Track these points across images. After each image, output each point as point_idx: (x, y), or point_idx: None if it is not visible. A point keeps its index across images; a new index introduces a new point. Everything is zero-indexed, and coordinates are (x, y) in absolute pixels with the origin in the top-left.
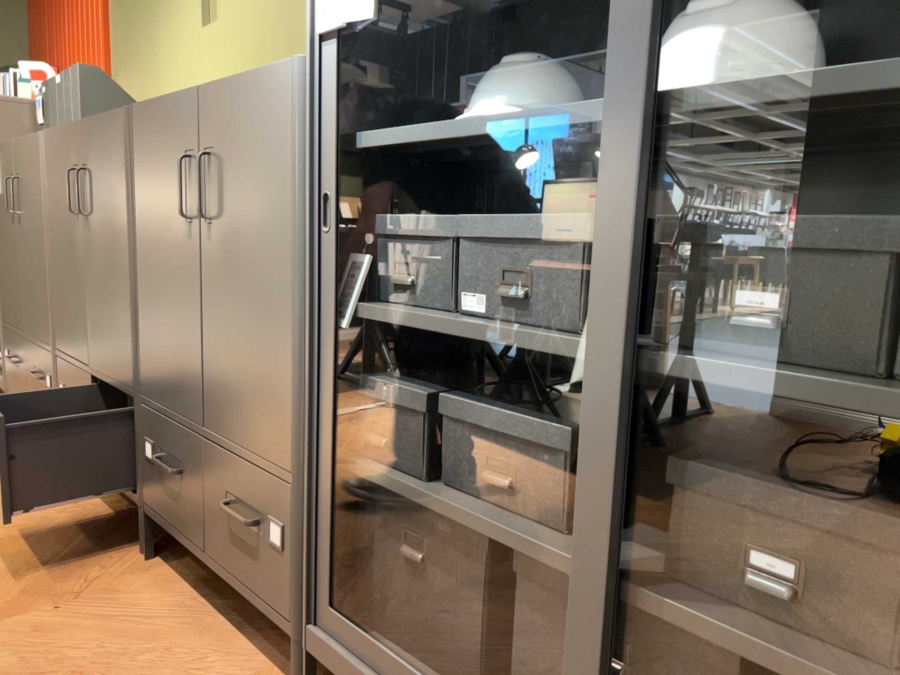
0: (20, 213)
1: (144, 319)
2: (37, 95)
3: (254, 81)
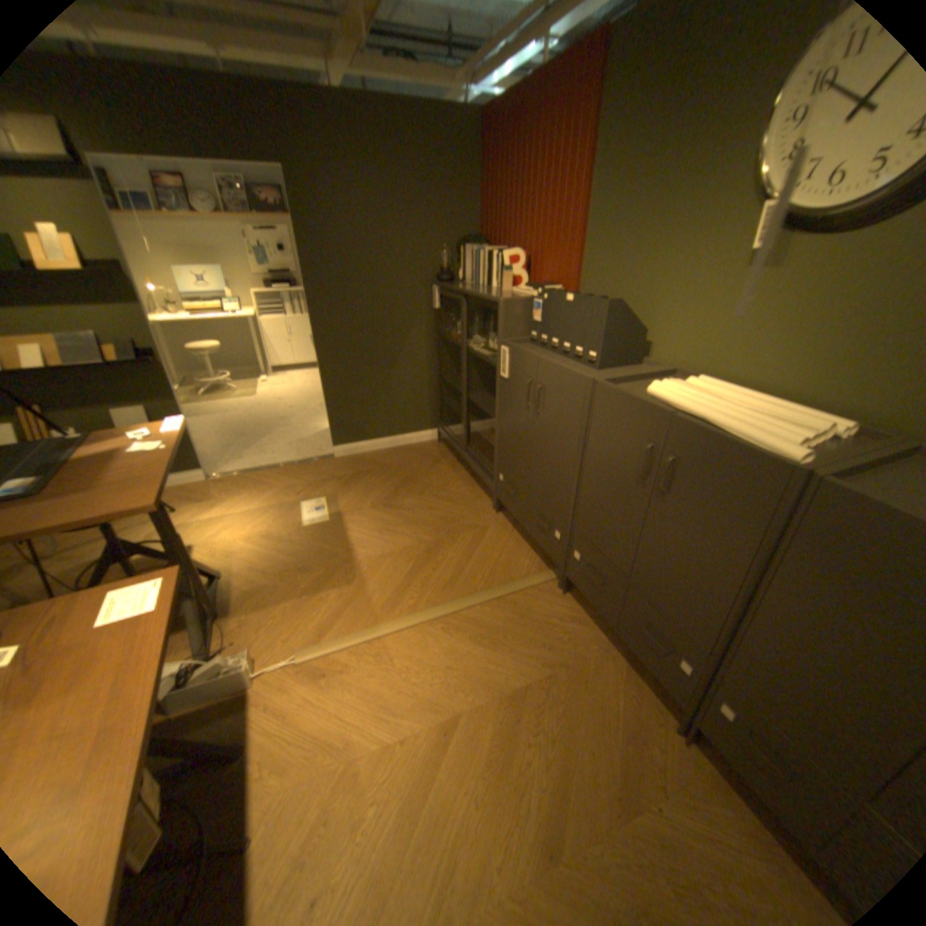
0: (538, 411)
1: (761, 639)
2: (533, 294)
3: None
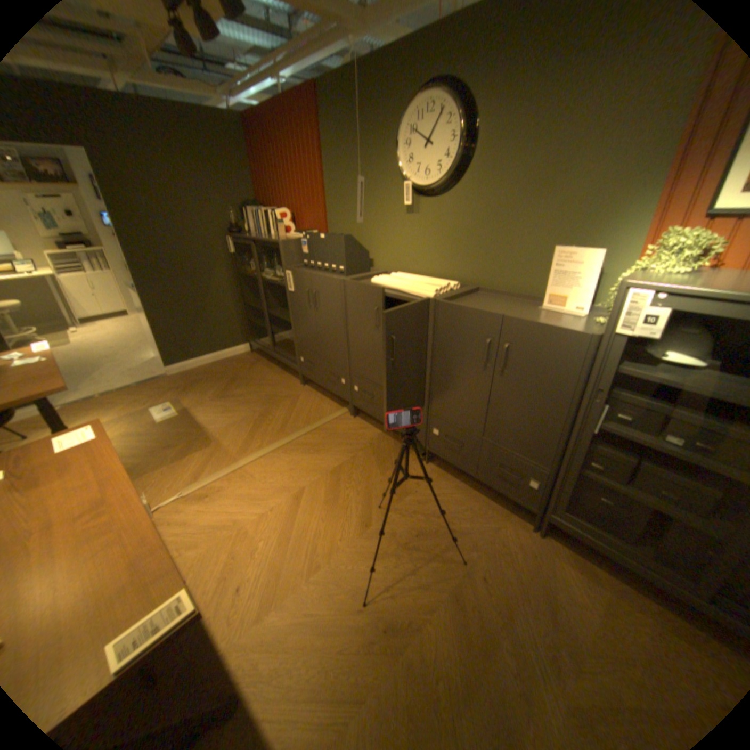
0: (317, 307)
1: (438, 386)
2: (300, 237)
3: (556, 330)
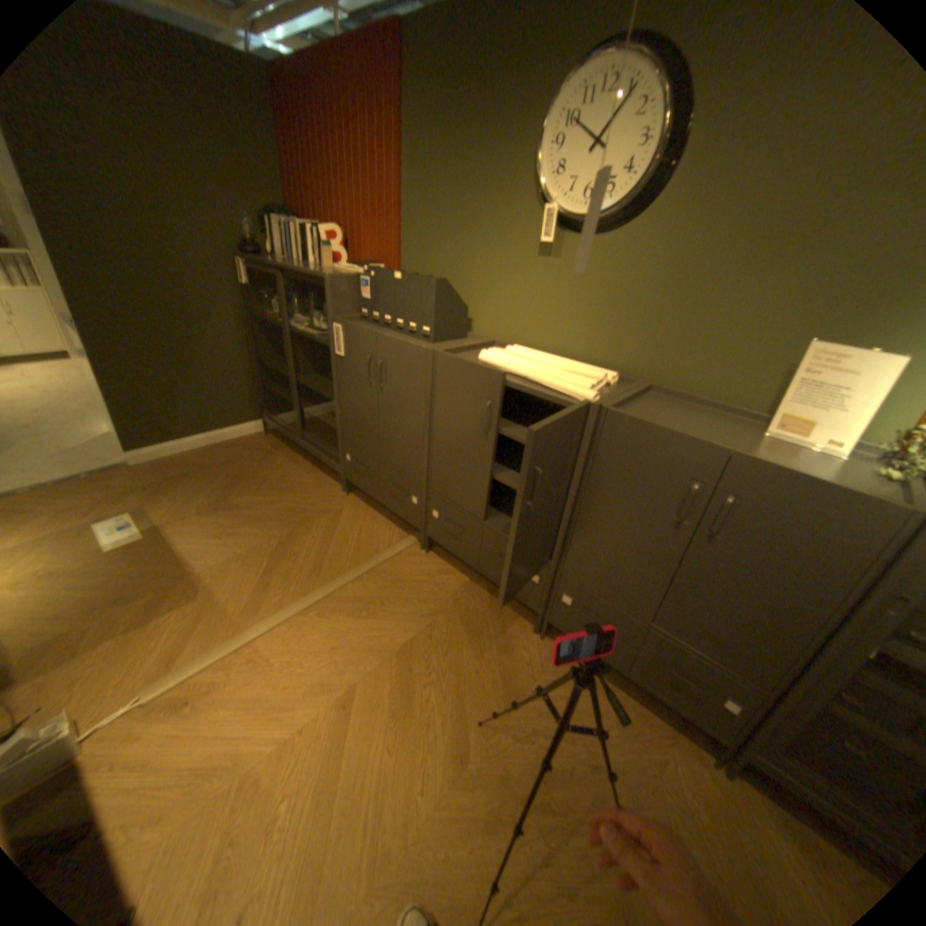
0: (382, 386)
1: (584, 536)
2: (360, 272)
3: (838, 491)
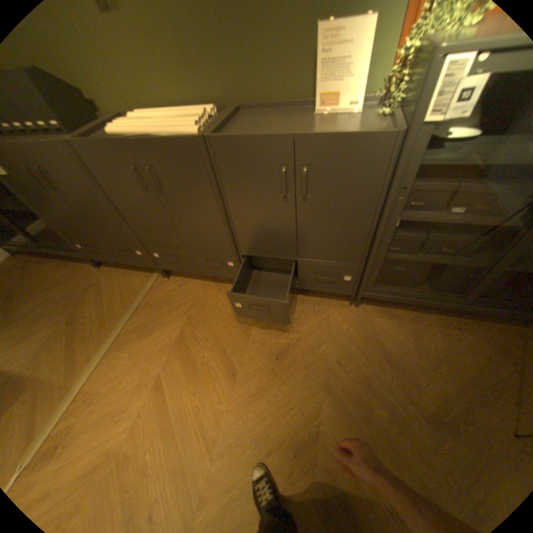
0: (55, 186)
1: (241, 230)
2: None
3: (356, 138)
